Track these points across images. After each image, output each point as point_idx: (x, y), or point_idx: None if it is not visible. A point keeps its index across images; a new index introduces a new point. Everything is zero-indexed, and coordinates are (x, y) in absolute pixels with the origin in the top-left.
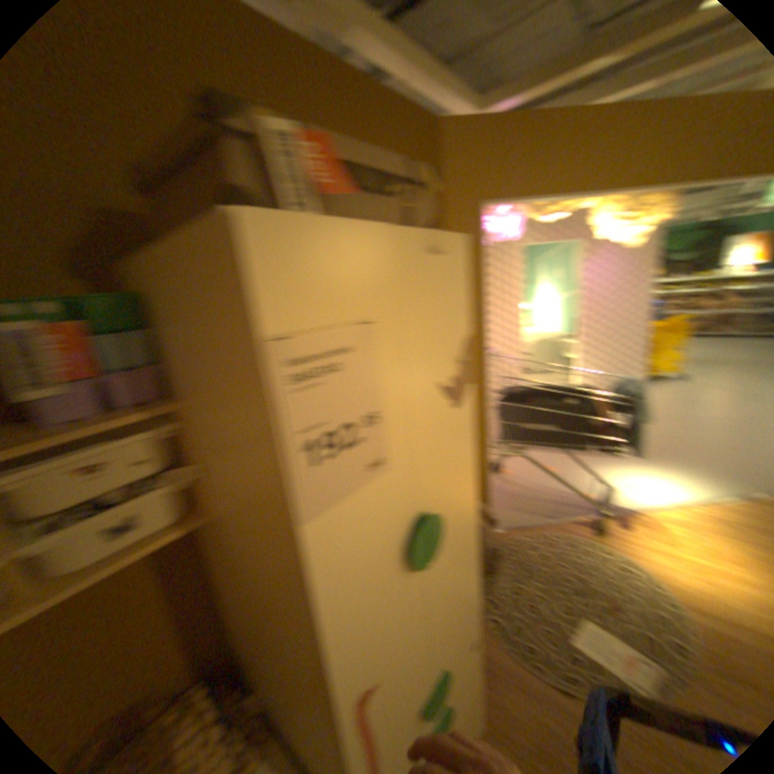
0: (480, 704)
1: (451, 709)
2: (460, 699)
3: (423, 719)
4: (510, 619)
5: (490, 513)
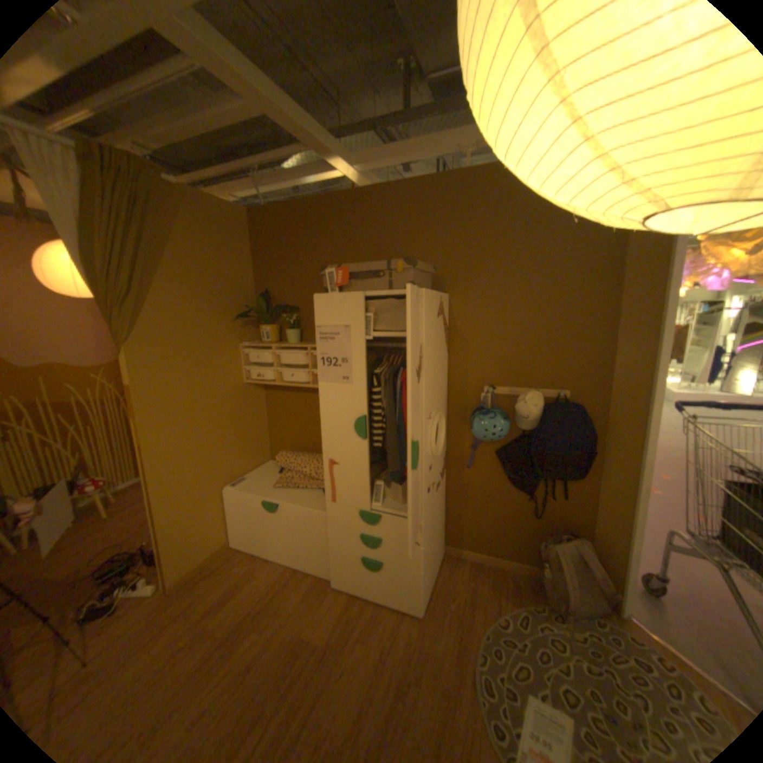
0: (418, 592)
1: (383, 544)
2: (395, 554)
3: (360, 515)
4: (519, 638)
5: (625, 589)
